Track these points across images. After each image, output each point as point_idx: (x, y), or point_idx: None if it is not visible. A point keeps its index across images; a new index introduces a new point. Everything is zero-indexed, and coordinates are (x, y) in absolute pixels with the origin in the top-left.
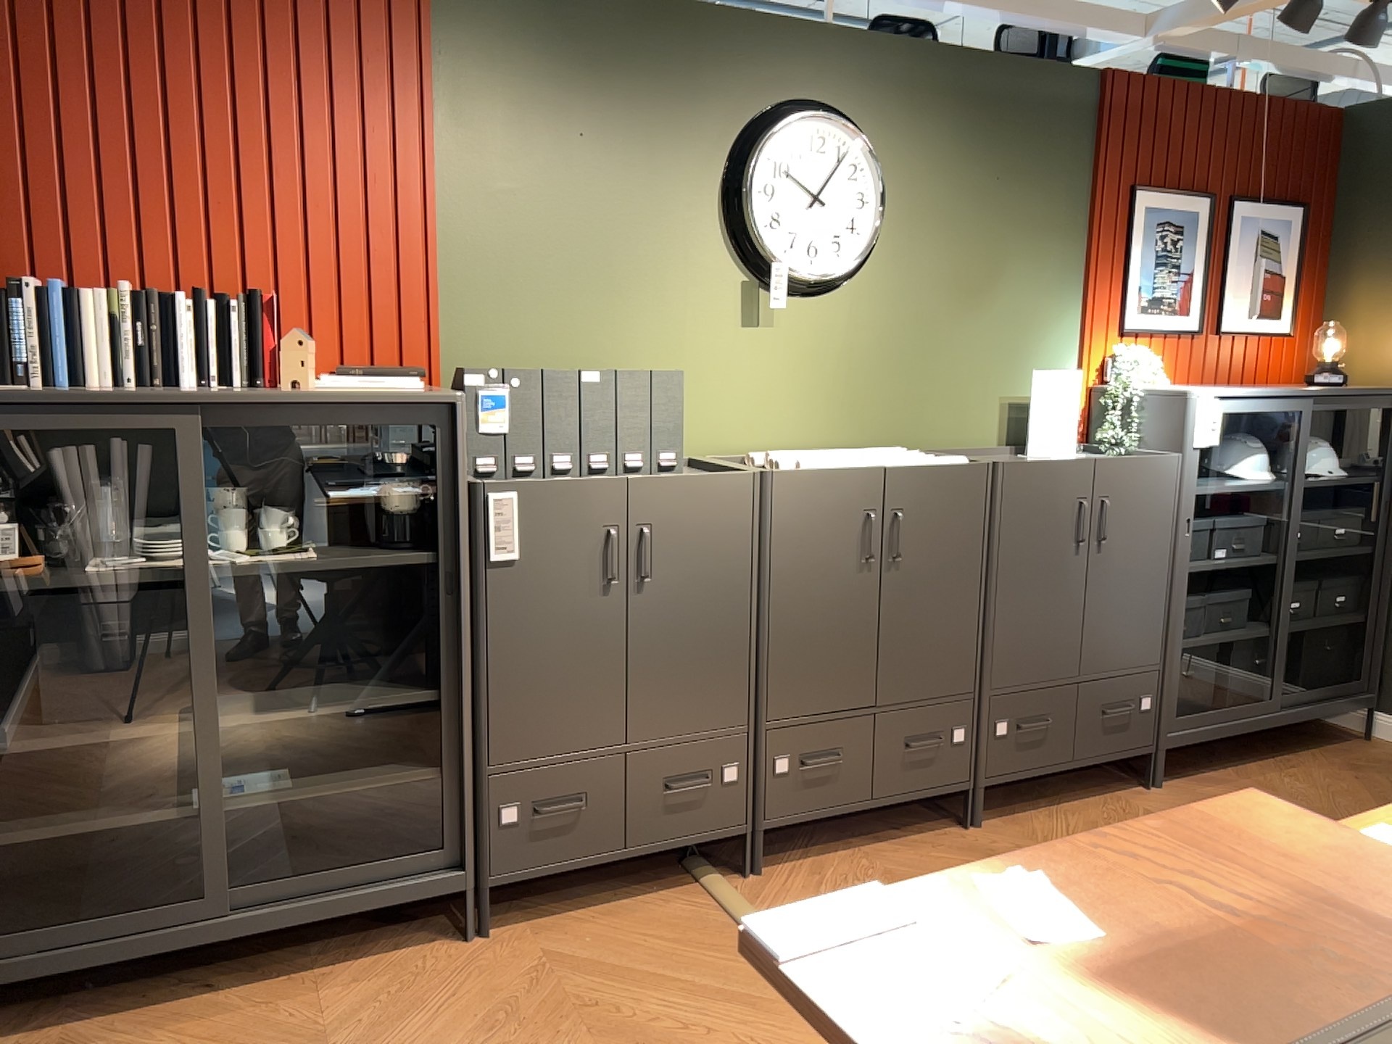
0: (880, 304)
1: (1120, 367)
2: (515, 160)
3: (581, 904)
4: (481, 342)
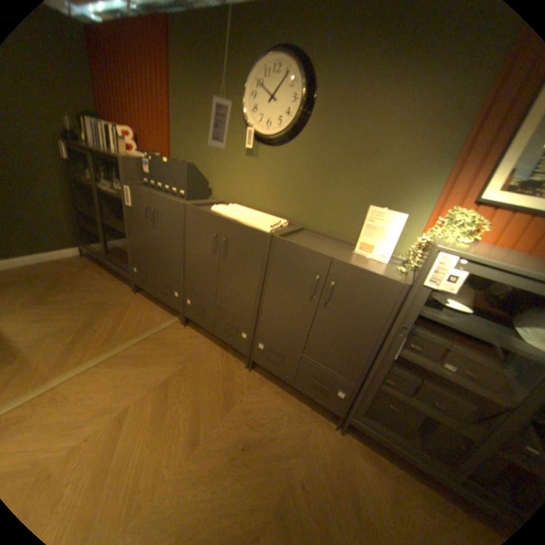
0: (304, 154)
1: (444, 221)
2: (186, 86)
3: (156, 302)
4: (178, 149)
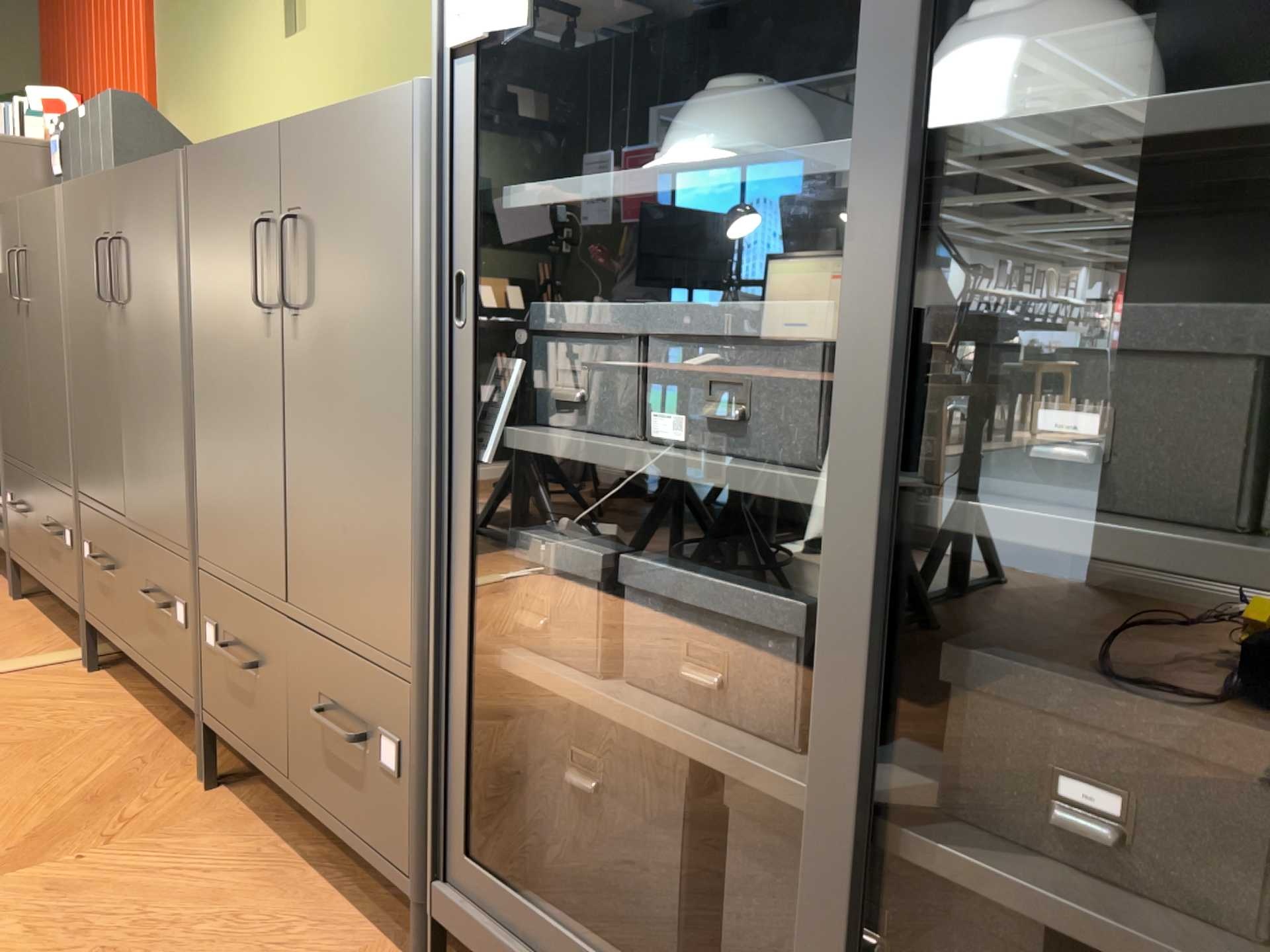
0: None
1: None
2: None
3: (61, 619)
4: (171, 113)
